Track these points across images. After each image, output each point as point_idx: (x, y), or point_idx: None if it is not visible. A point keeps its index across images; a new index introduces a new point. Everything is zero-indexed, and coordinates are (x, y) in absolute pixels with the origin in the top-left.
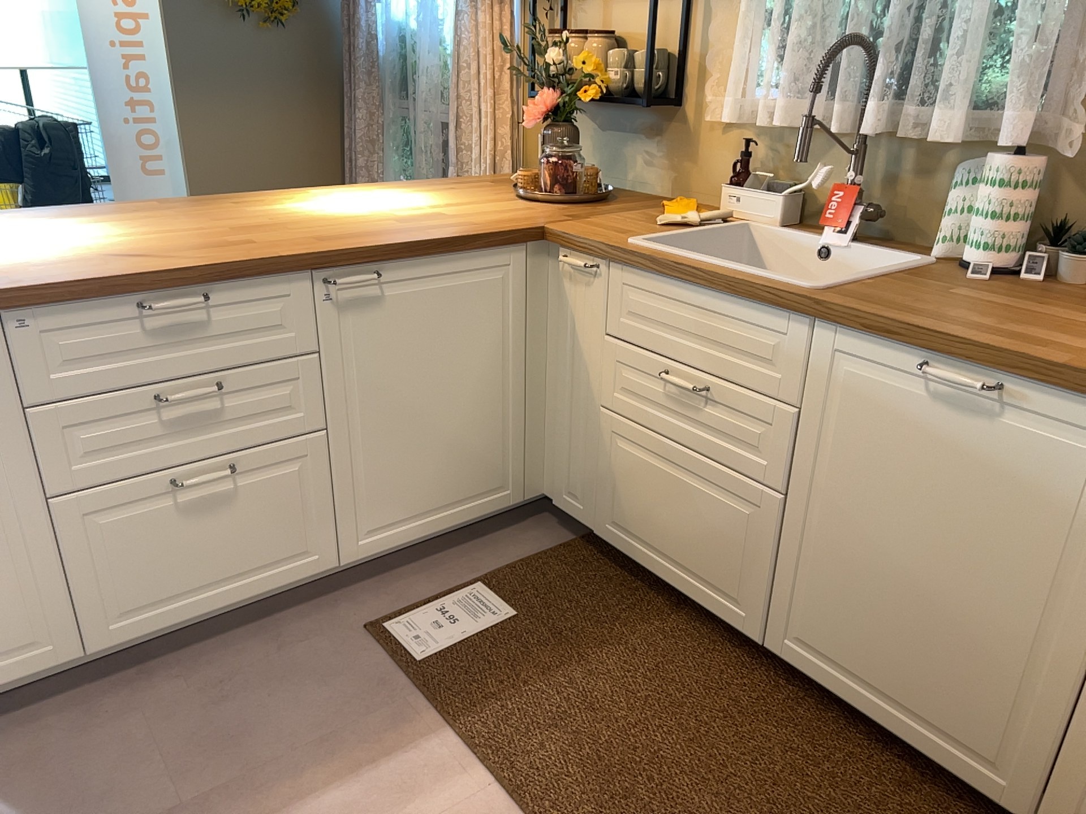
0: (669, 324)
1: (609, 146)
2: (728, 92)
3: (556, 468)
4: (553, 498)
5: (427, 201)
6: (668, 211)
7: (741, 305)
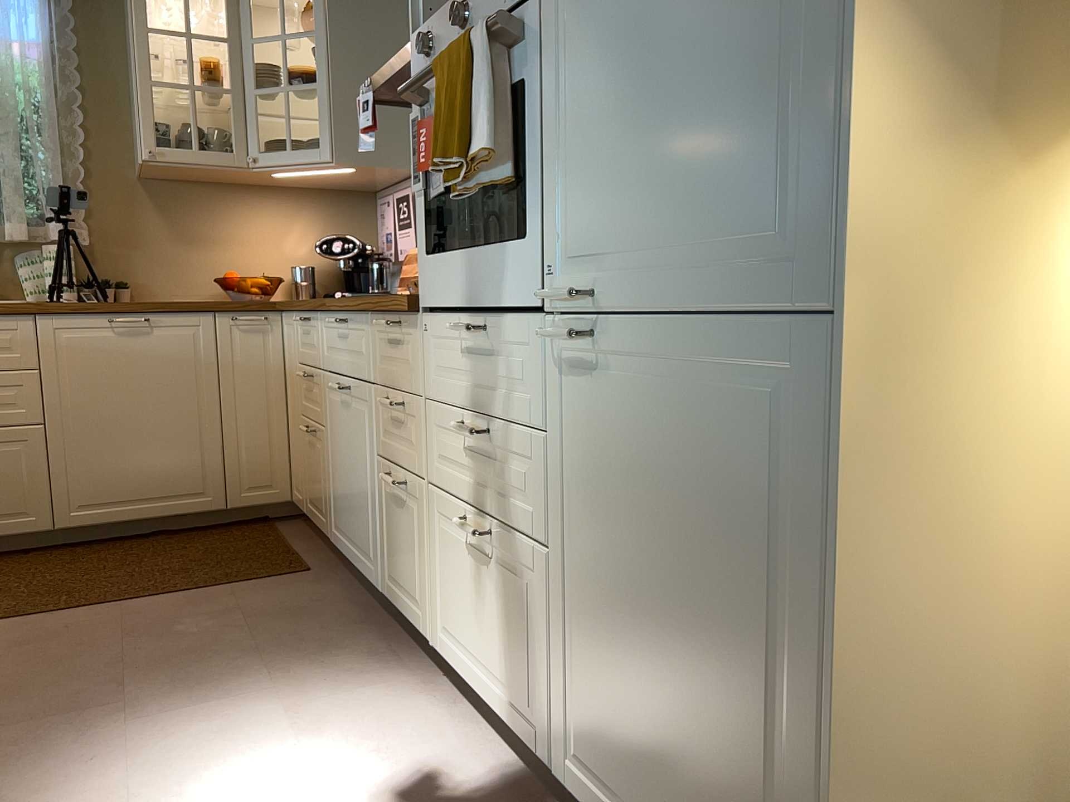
0: None
1: None
2: None
3: None
4: None
5: None
6: None
7: None
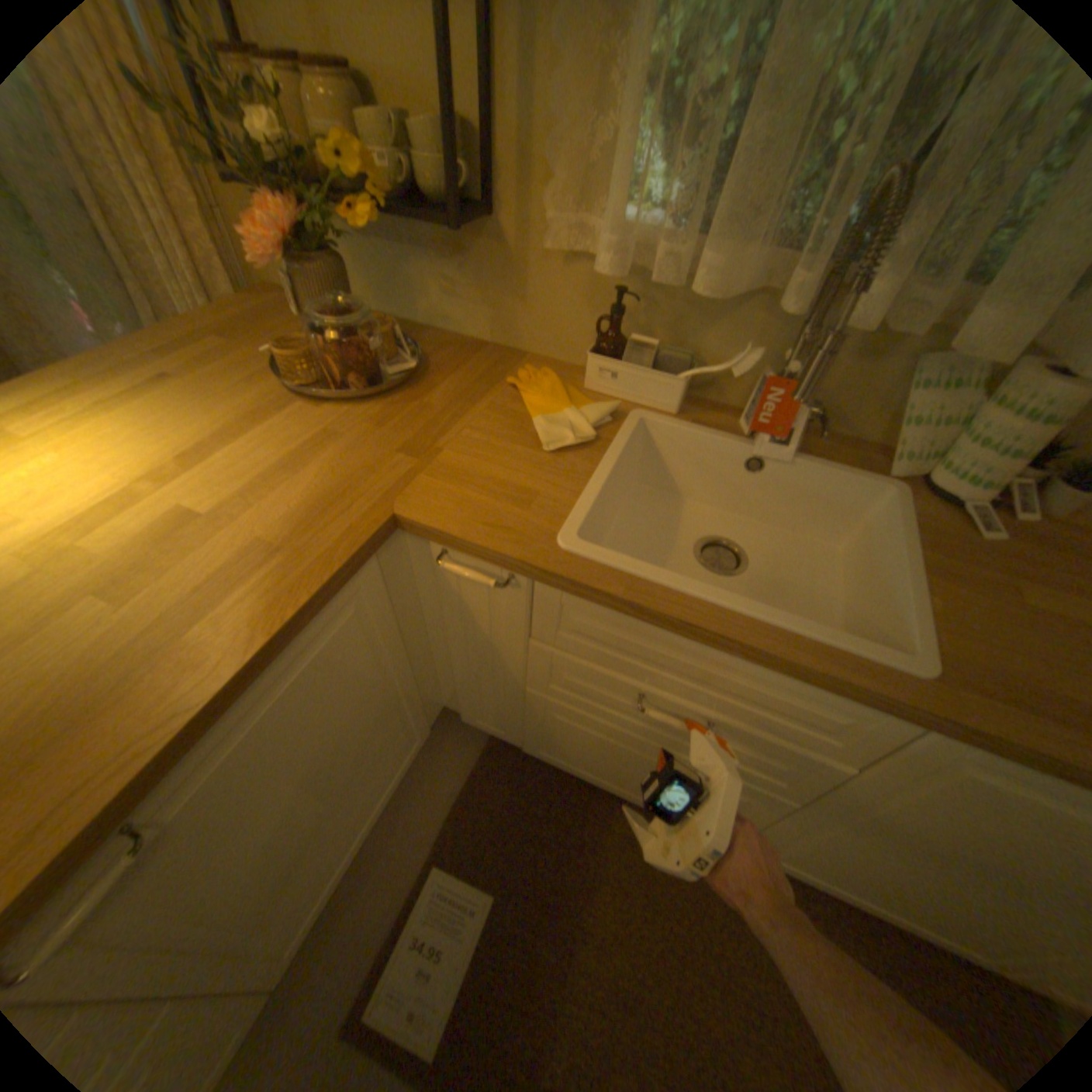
0: (650, 659)
1: (382, 260)
2: (610, 216)
3: (462, 705)
4: (458, 712)
5: (133, 449)
6: (530, 400)
7: (804, 682)
